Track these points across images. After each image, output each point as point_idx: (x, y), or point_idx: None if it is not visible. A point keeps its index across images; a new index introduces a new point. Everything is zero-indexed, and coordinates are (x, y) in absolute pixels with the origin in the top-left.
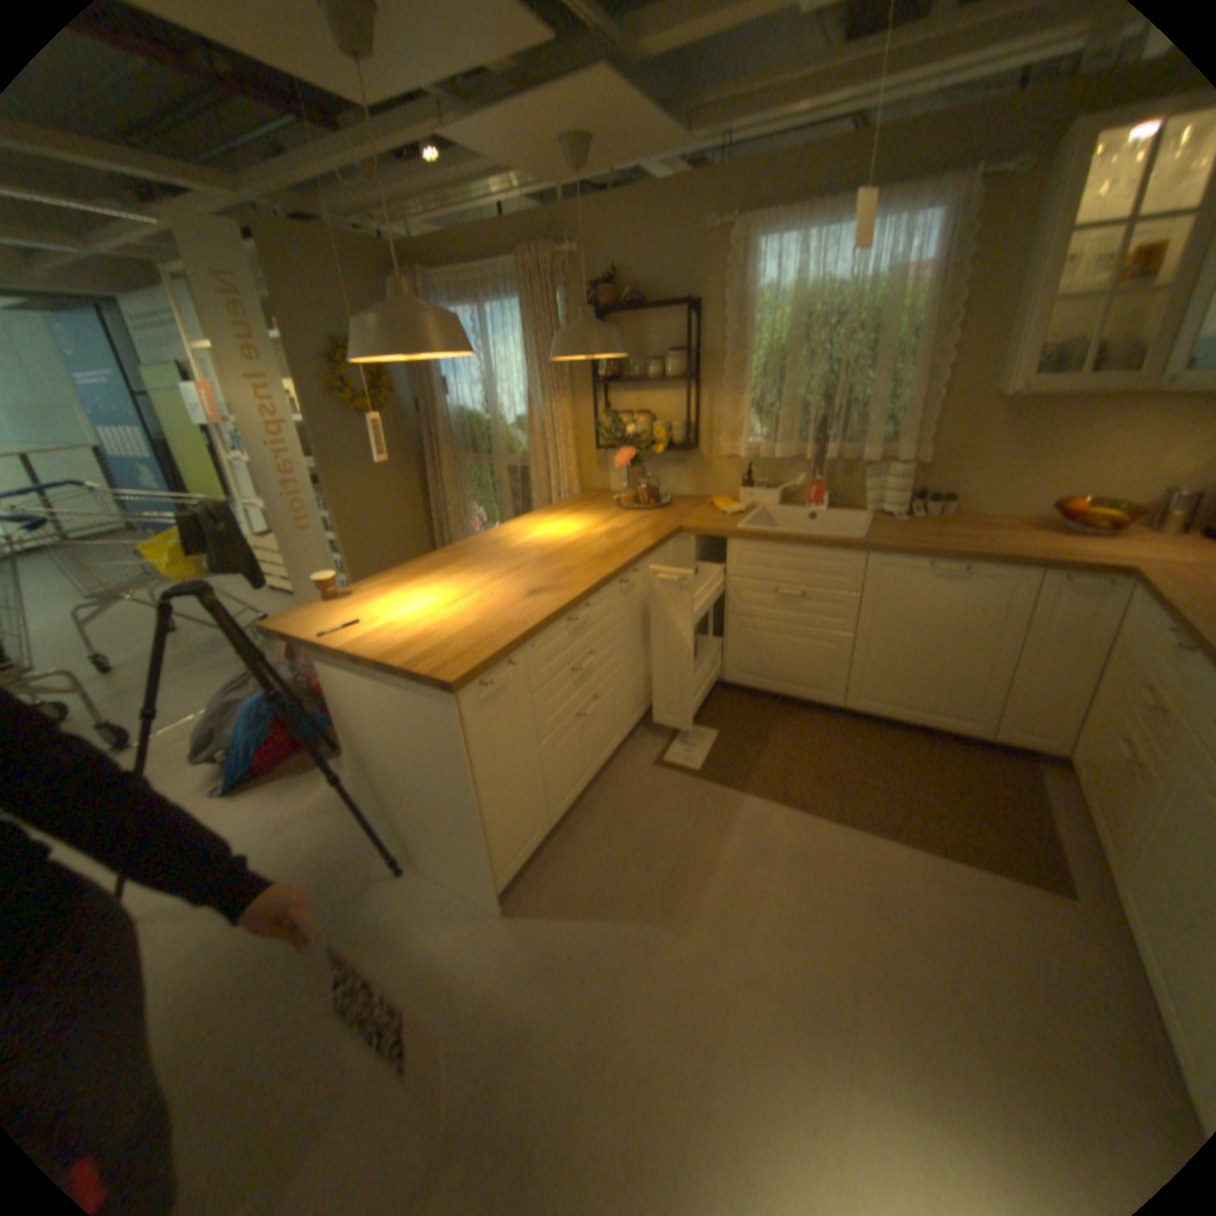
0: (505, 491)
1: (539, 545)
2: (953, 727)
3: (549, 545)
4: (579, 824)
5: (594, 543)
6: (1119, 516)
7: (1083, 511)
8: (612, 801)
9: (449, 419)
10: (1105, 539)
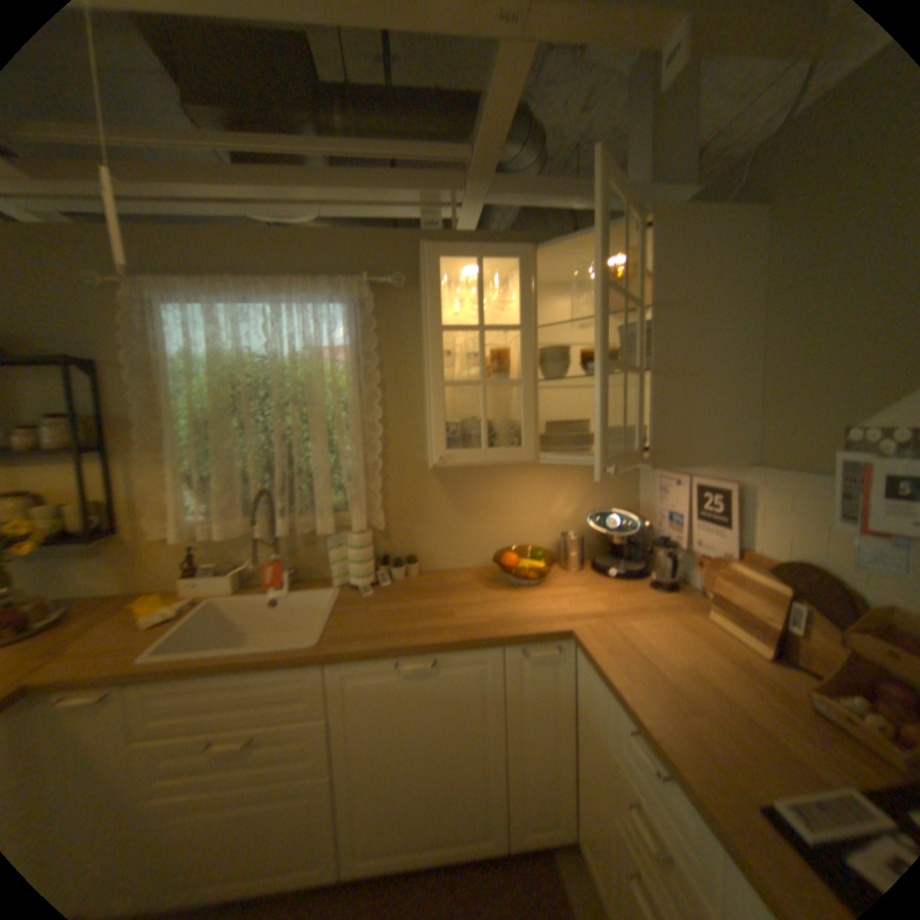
0: None
1: None
2: (466, 857)
3: None
4: None
5: None
6: (540, 566)
7: (514, 565)
8: None
9: None
10: (537, 589)
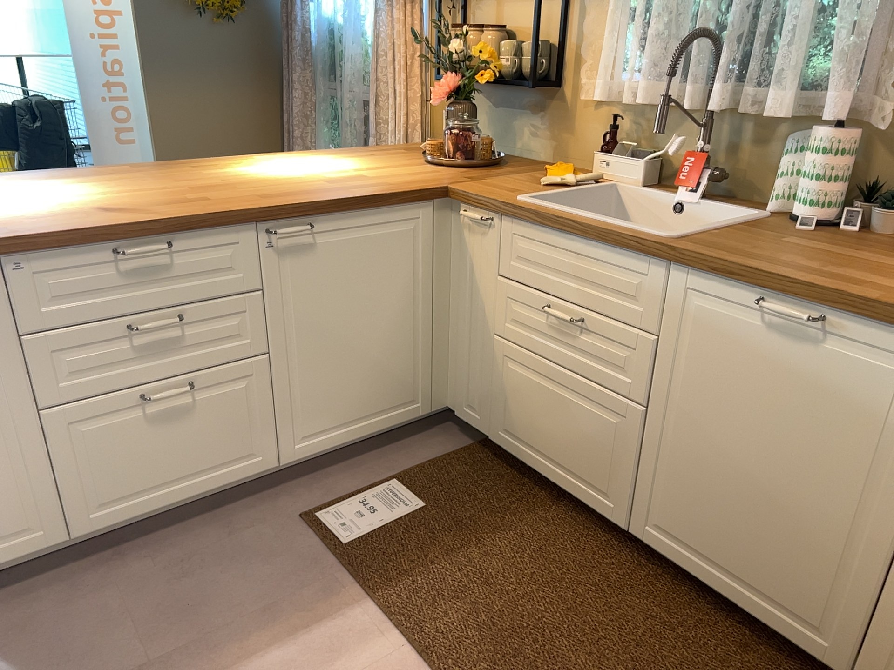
0: (351, 131)
1: (243, 175)
2: (782, 626)
3: (252, 177)
4: (141, 550)
5: (303, 183)
6: None
7: None
8: (206, 539)
9: (311, 32)
10: None
